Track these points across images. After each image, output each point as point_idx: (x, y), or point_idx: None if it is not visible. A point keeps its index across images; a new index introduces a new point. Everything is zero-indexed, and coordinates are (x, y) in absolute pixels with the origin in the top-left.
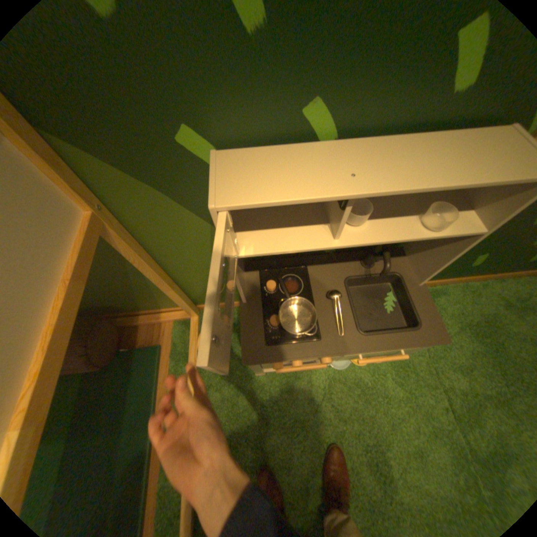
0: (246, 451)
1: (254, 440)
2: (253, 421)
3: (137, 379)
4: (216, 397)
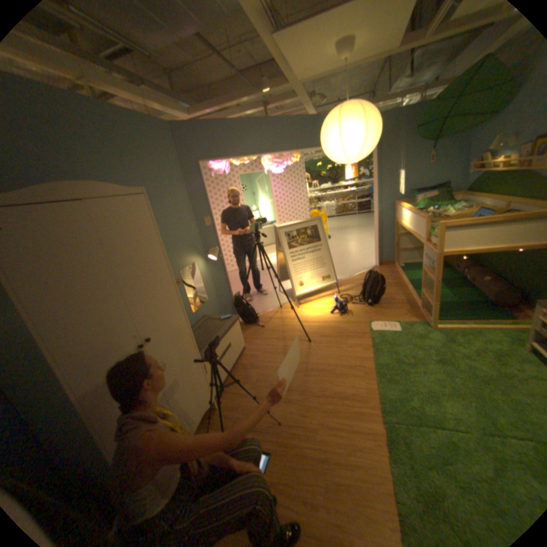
0: (479, 344)
1: (486, 347)
2: (496, 347)
3: (494, 314)
4: (500, 336)
